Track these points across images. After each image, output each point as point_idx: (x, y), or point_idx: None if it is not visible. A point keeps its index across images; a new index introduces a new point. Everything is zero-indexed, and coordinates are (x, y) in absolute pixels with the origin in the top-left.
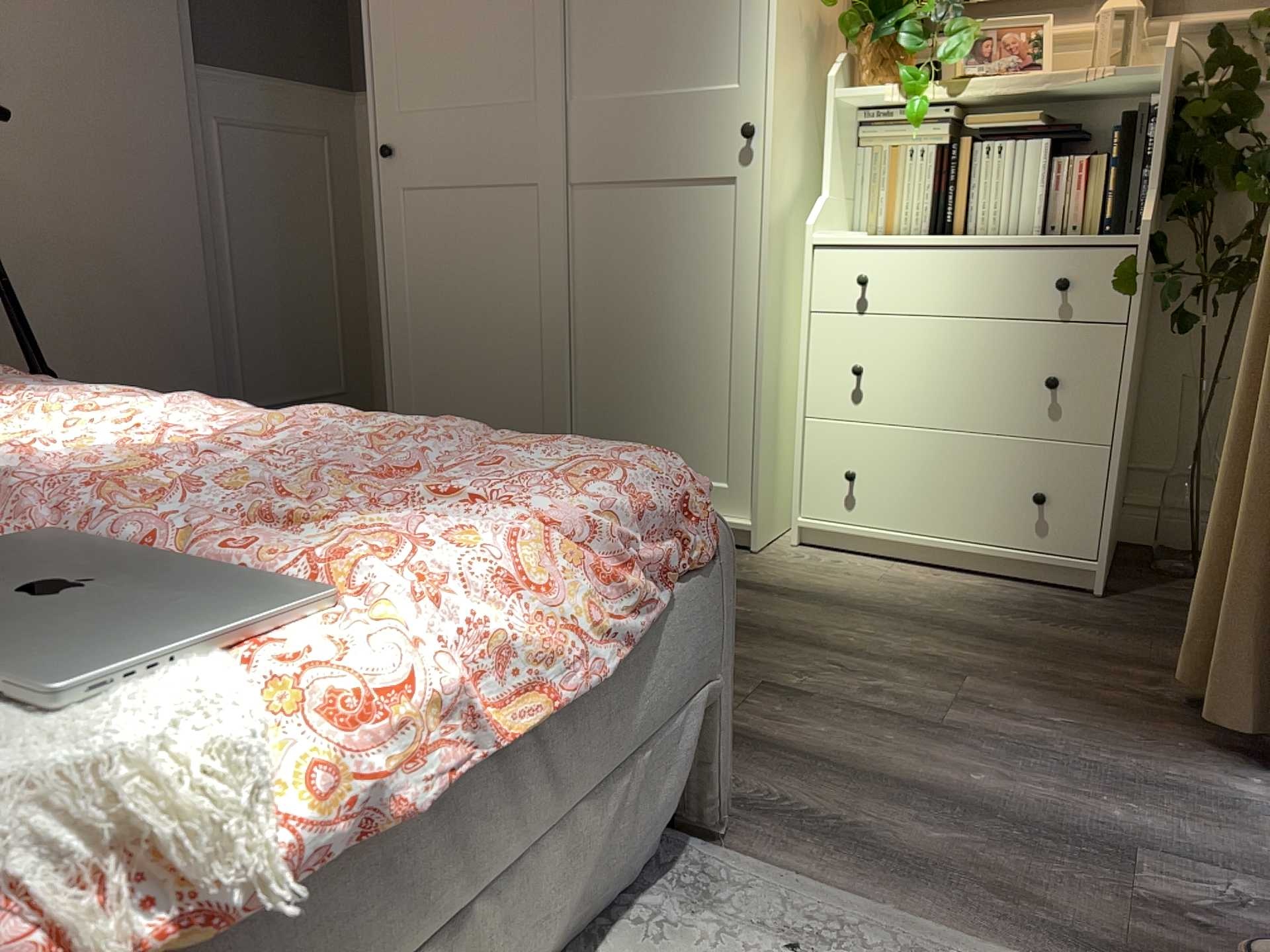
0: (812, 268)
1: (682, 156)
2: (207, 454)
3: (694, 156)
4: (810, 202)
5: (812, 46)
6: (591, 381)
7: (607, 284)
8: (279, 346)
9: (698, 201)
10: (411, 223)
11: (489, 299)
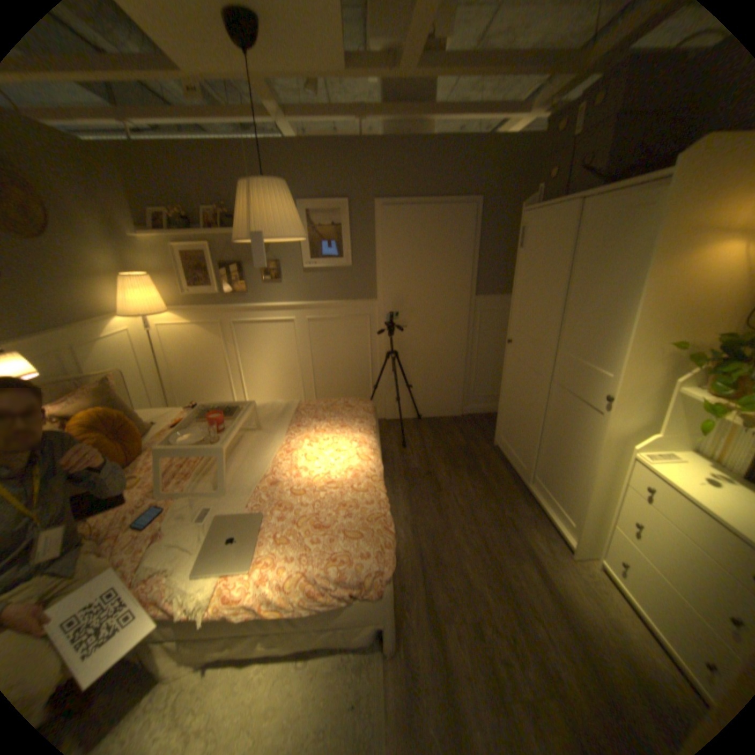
0: (633, 468)
1: (588, 393)
2: (323, 488)
3: (592, 395)
4: (664, 430)
5: (680, 360)
6: (546, 453)
7: (557, 423)
8: (488, 379)
9: (590, 413)
10: (512, 367)
11: (524, 405)
